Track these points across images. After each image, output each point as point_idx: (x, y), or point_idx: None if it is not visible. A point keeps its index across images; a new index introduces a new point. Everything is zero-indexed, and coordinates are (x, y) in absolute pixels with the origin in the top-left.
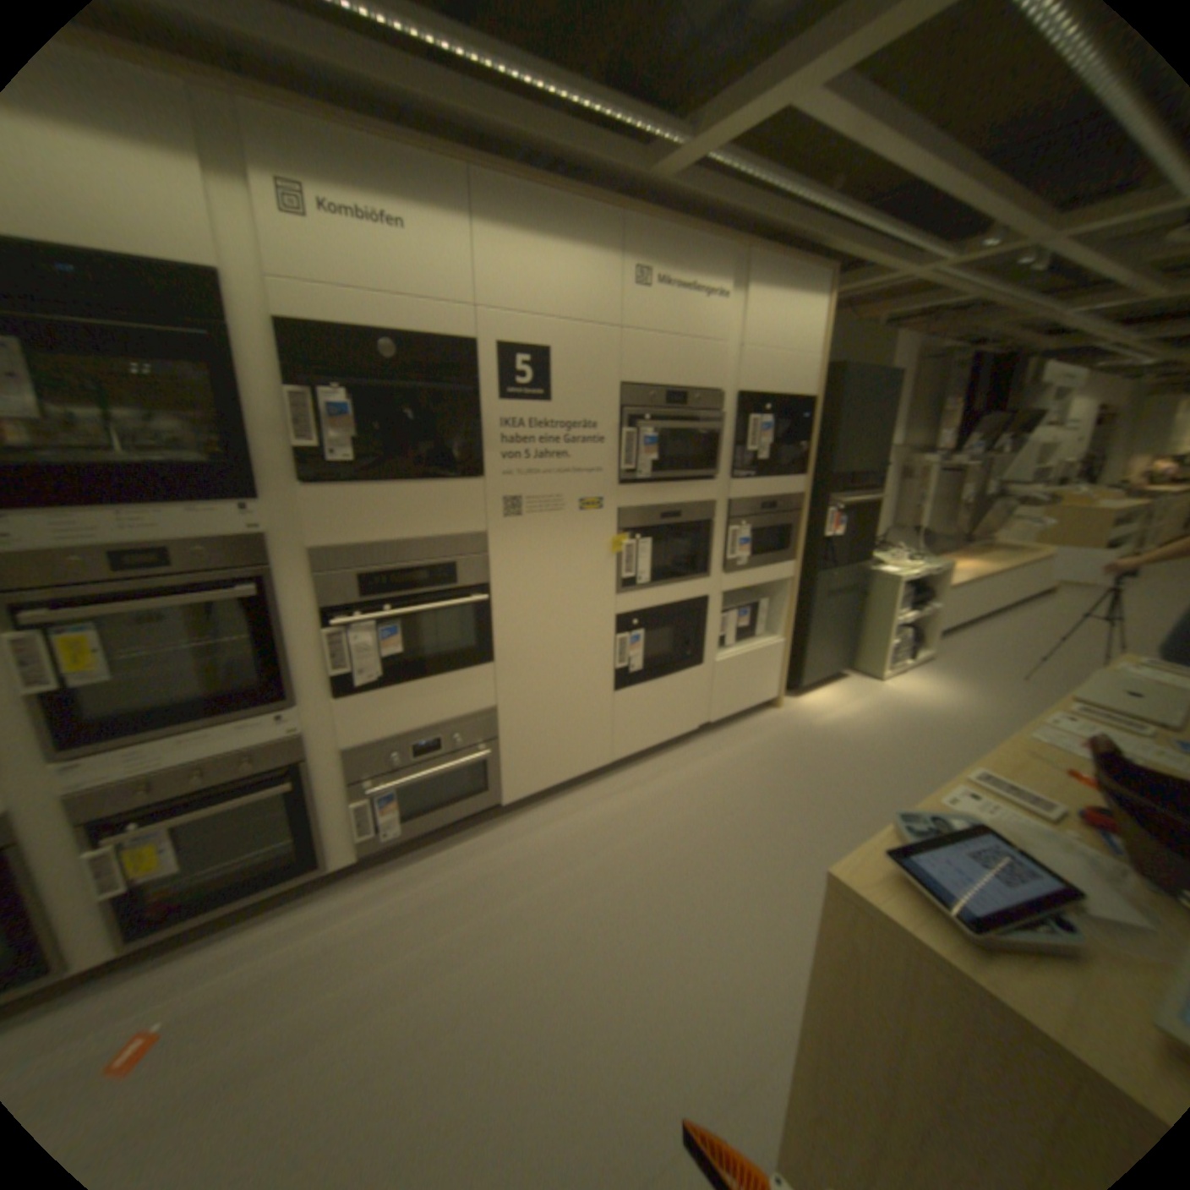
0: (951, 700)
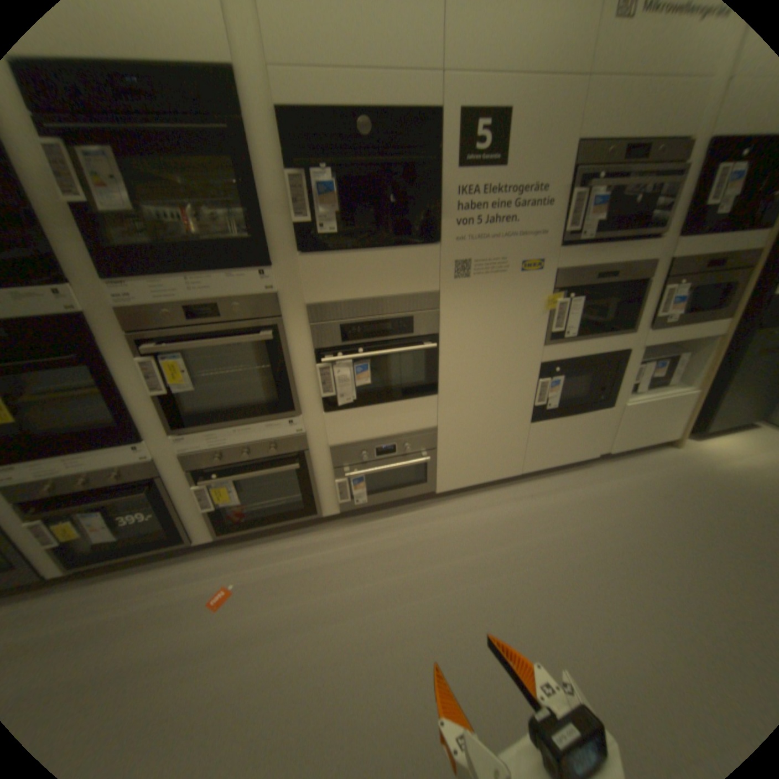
0: None
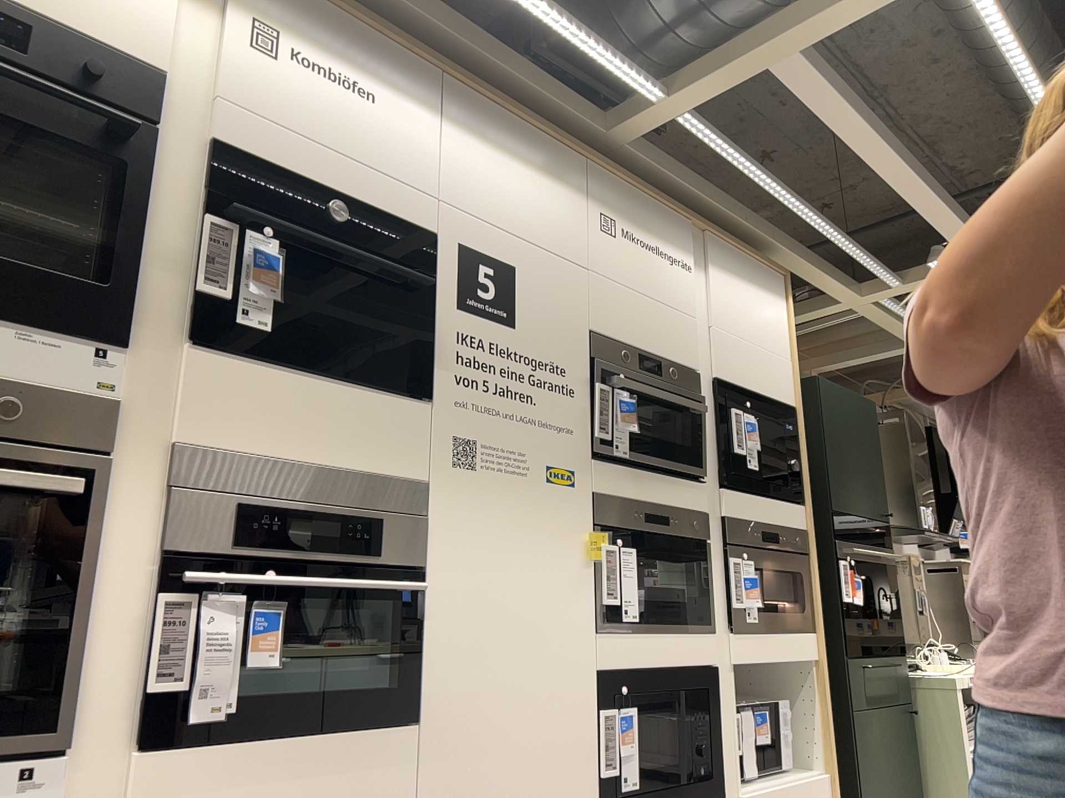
0: None
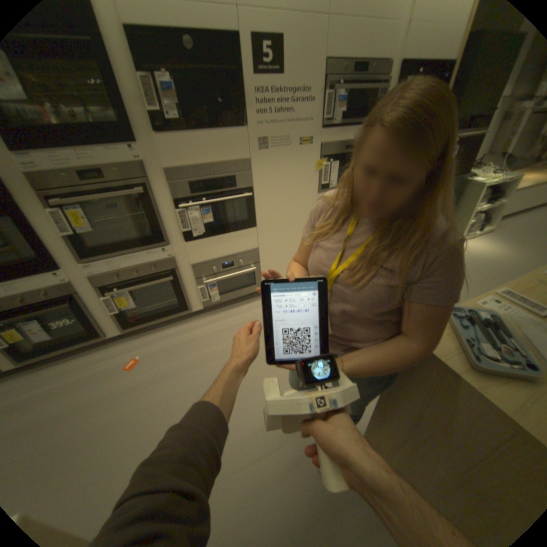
0: (498, 253)
